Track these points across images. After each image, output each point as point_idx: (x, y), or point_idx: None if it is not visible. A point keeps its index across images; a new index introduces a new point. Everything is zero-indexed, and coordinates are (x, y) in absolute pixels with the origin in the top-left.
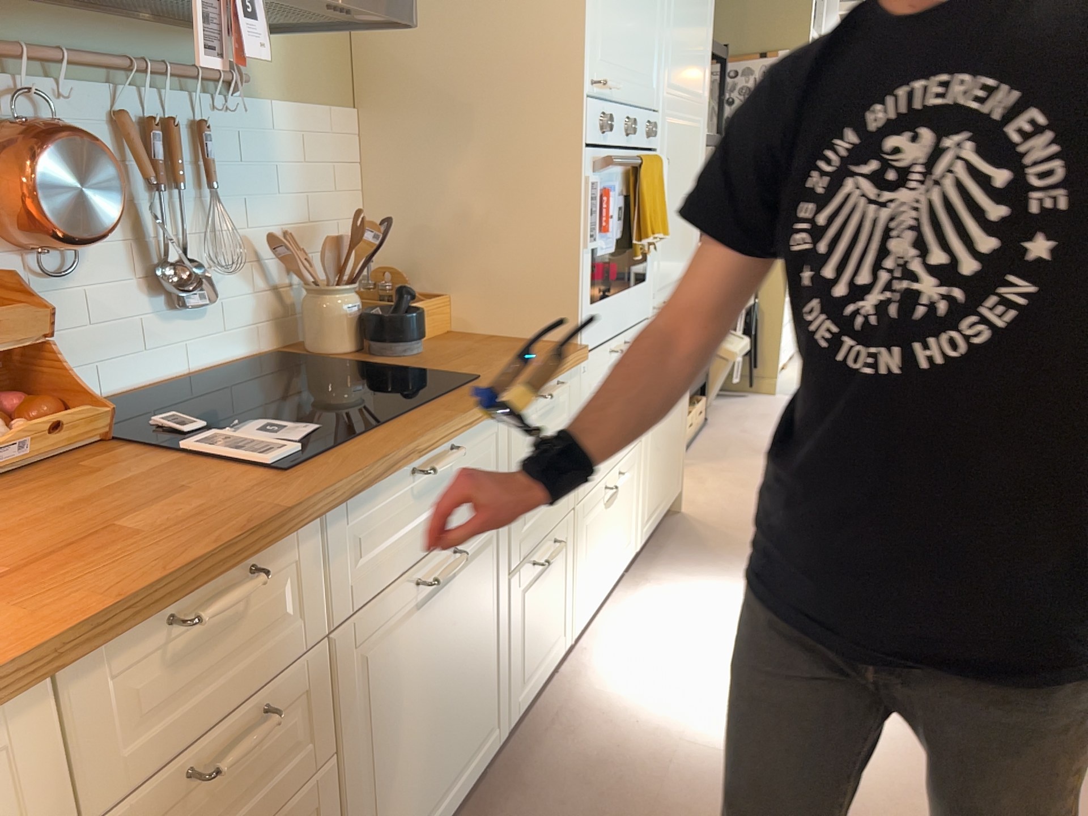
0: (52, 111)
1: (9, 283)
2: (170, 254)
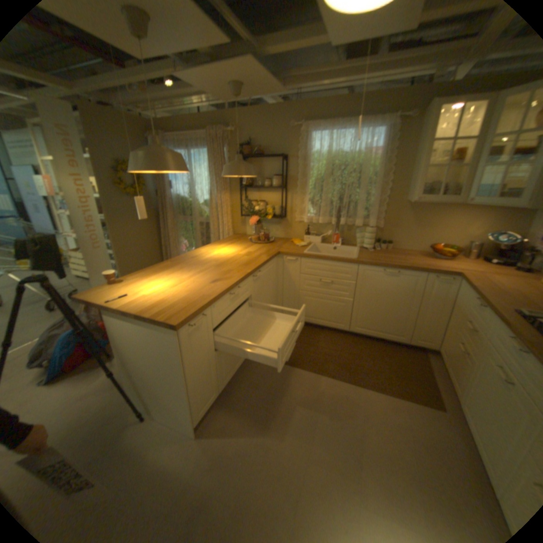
0: None
1: None
2: None
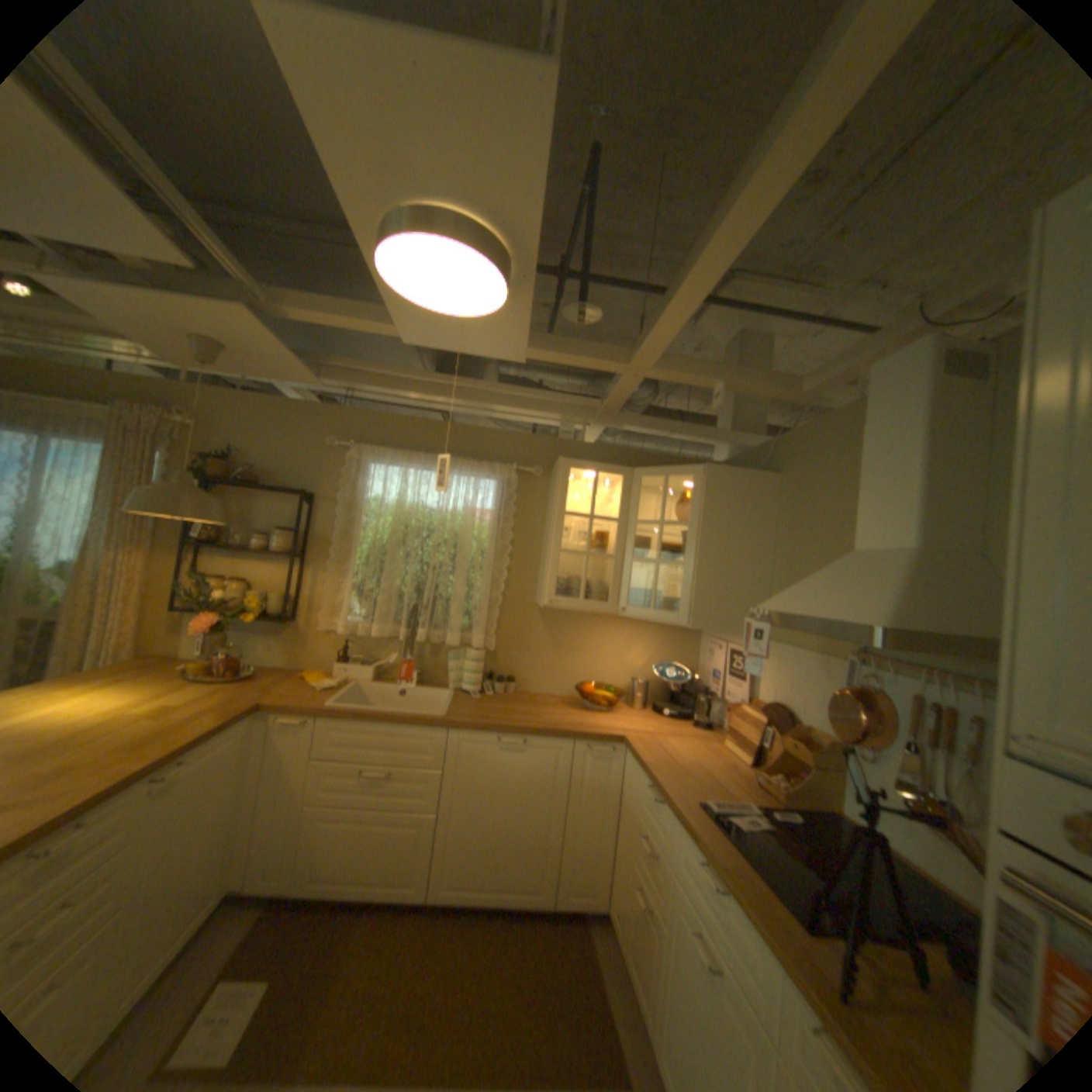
0: (889, 689)
1: (838, 749)
2: (942, 795)
